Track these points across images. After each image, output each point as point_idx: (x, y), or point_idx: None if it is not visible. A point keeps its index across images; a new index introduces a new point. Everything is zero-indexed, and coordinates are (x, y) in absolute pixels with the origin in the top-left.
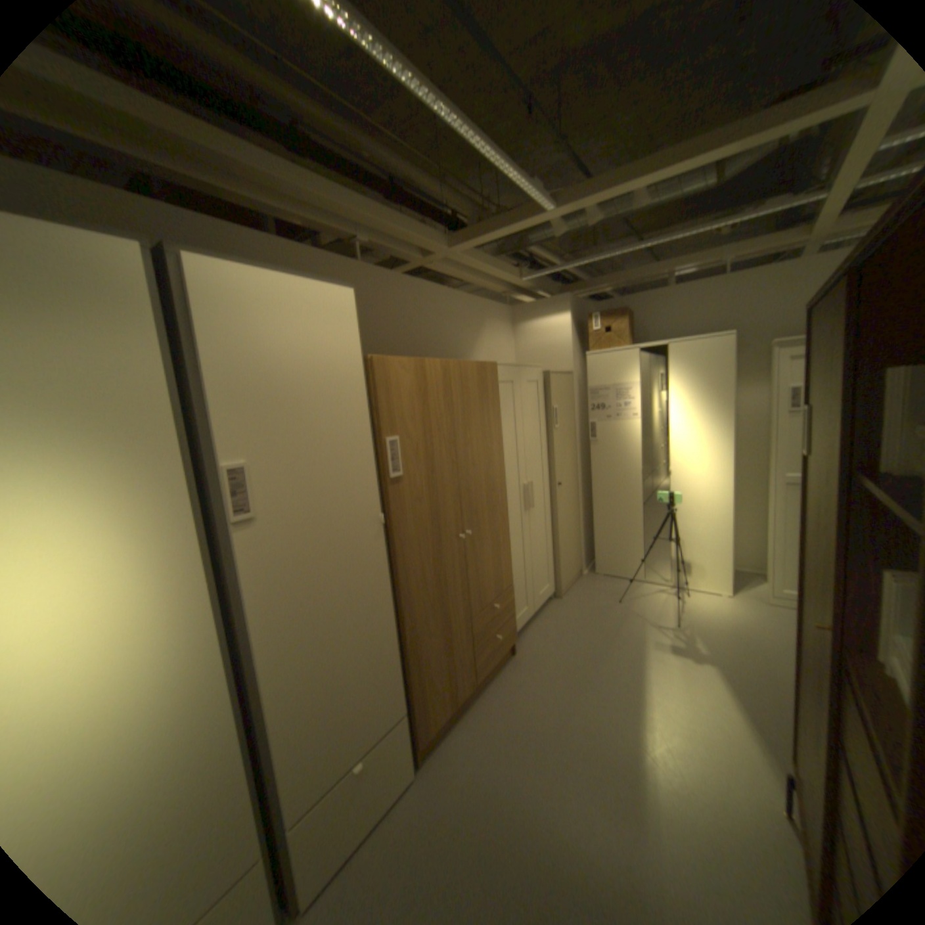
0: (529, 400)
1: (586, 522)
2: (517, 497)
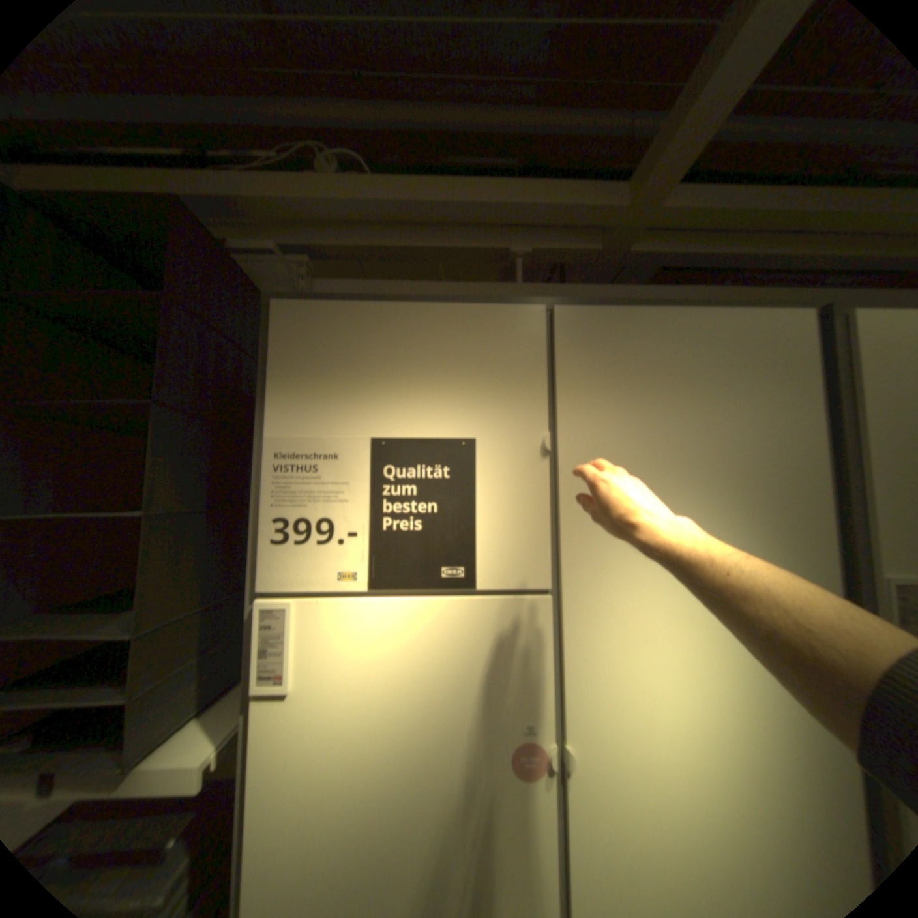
0: None
1: None
2: None
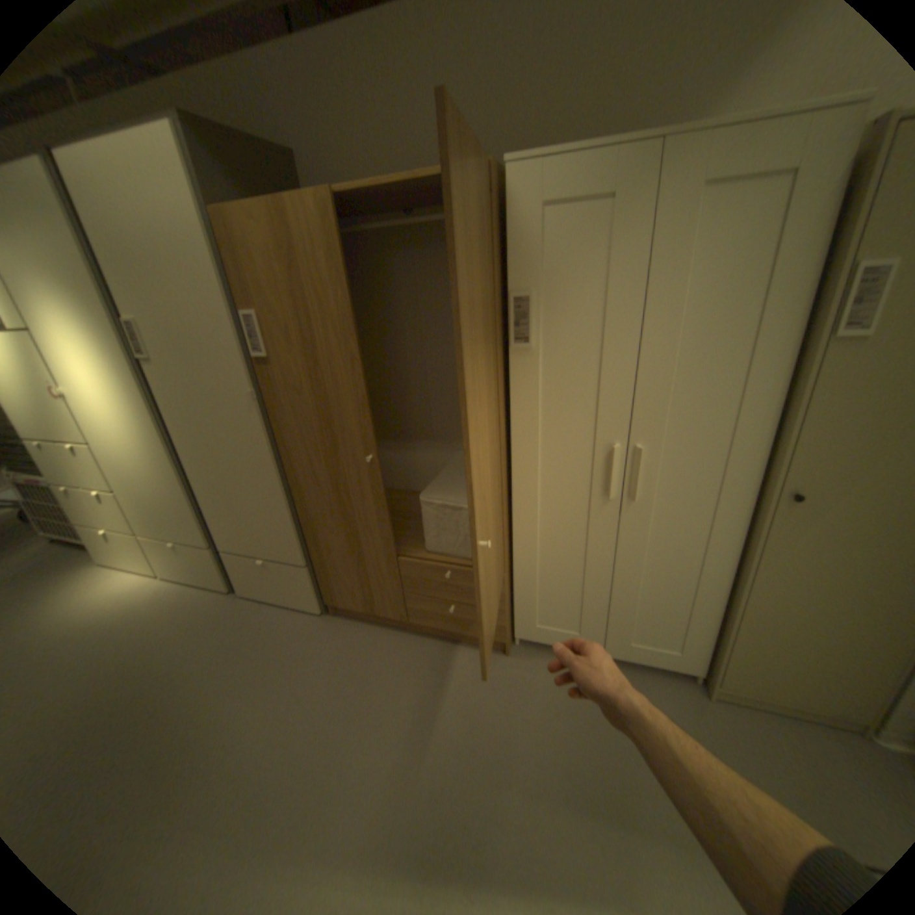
0: (707, 238)
1: None
2: (581, 459)
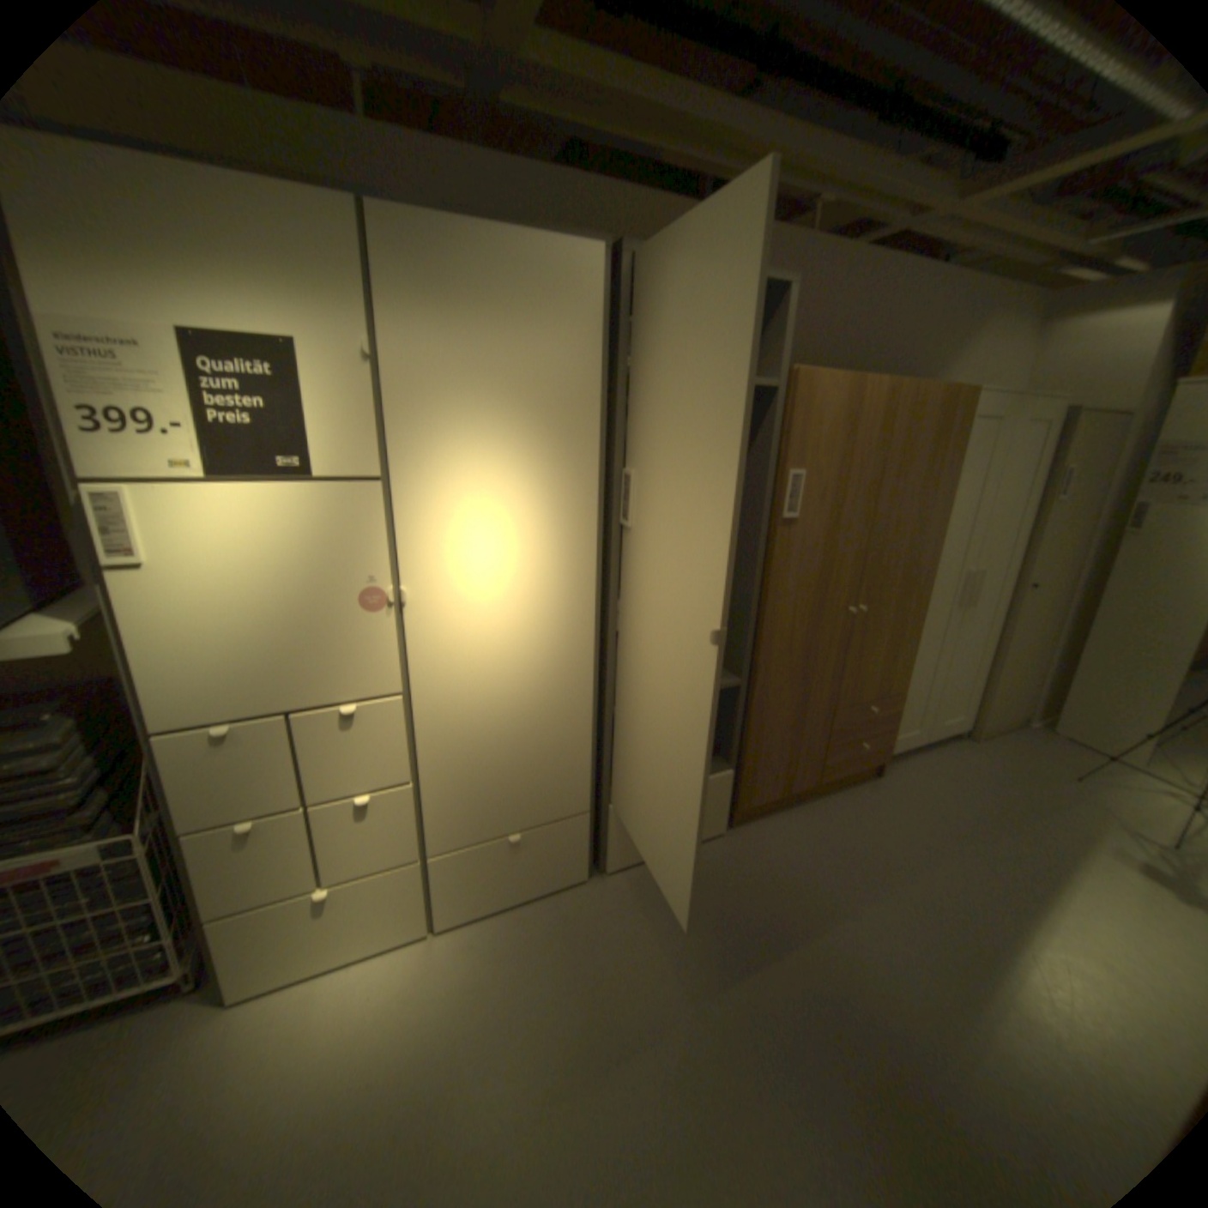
0: (1025, 448)
1: (1069, 656)
2: (953, 585)
